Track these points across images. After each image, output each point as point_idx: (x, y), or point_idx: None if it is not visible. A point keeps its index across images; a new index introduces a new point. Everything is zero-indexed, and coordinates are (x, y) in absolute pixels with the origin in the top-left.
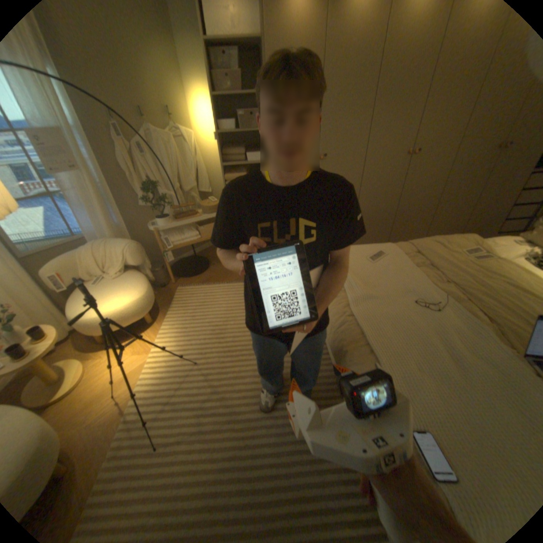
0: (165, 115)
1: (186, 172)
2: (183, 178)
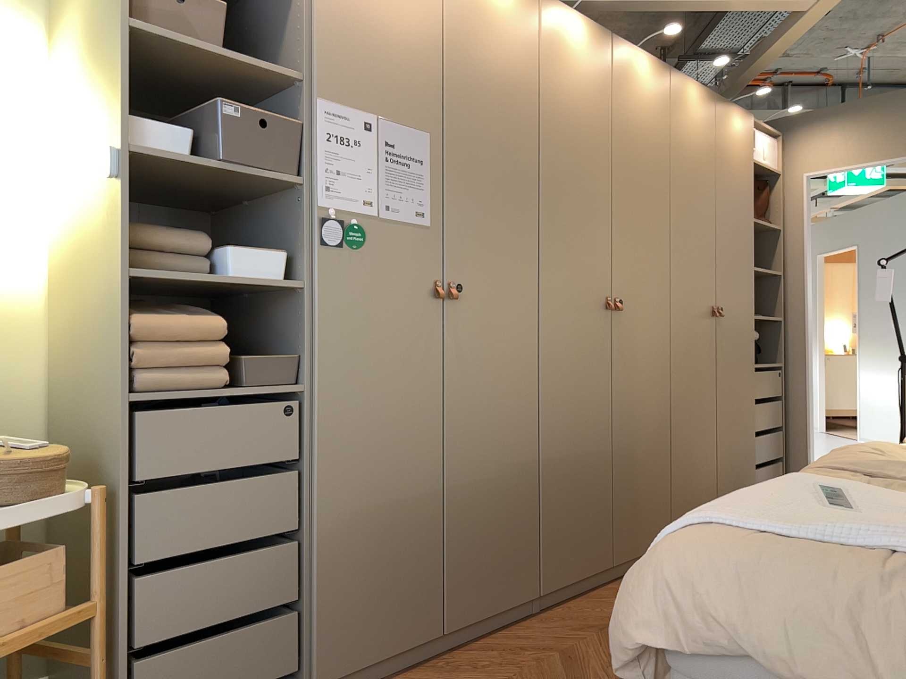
0: None
1: None
2: None
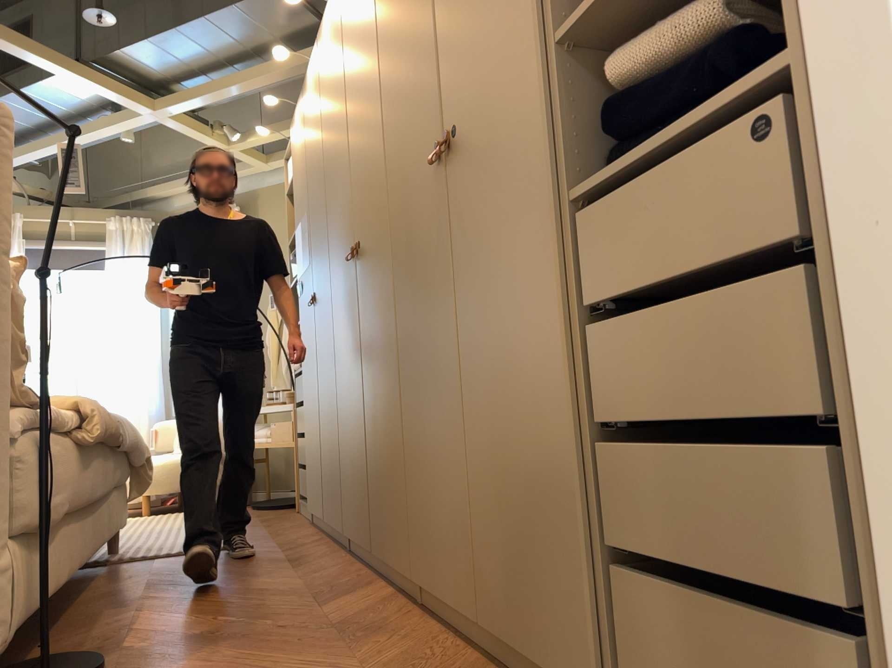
0: None
1: None
2: None
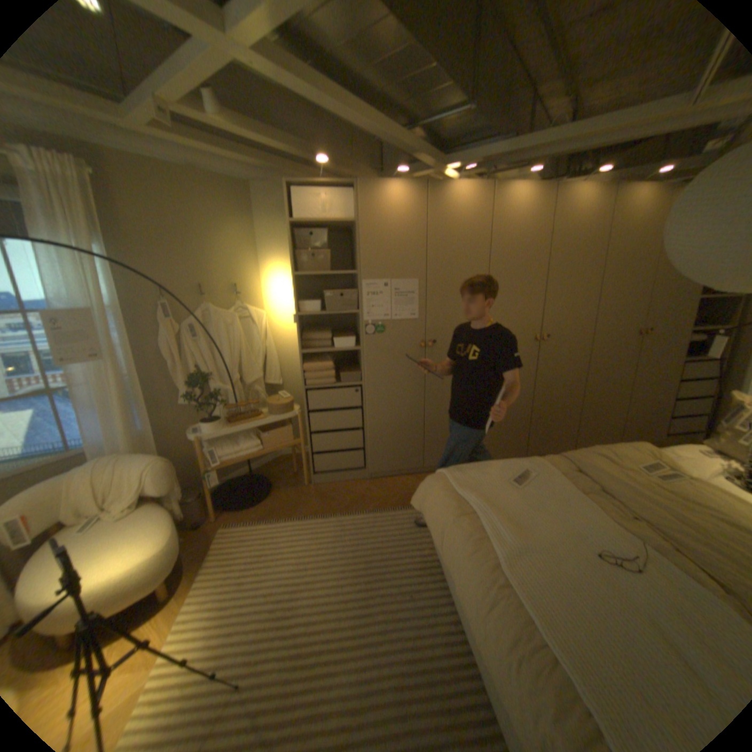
0: (231, 295)
1: (251, 361)
2: (246, 368)
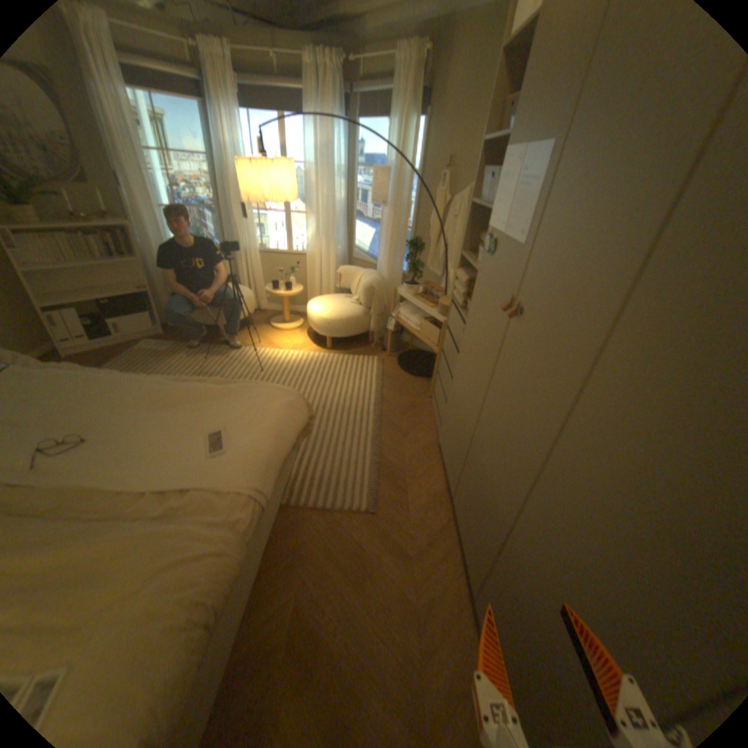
0: None
1: None
2: None
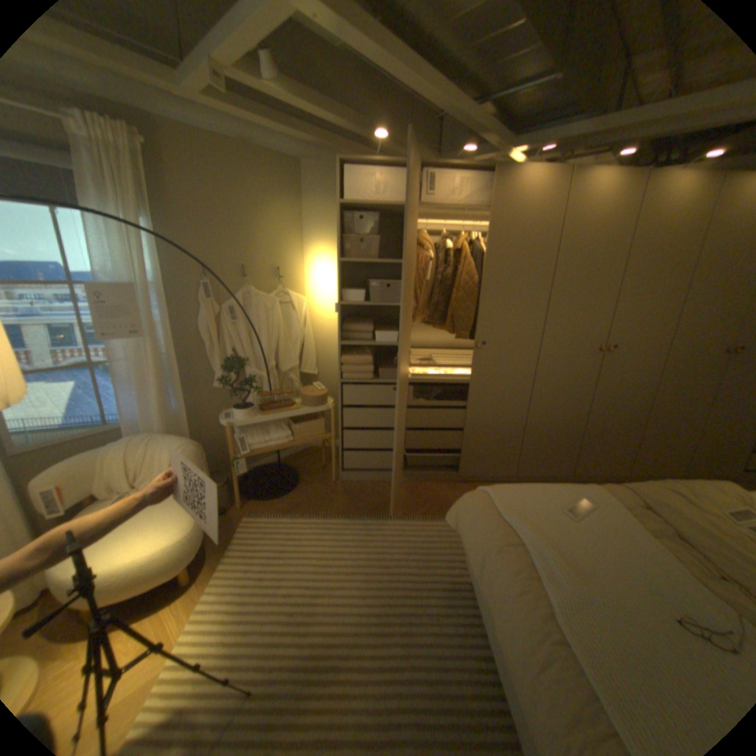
0: (274, 278)
1: (289, 347)
2: (283, 354)
